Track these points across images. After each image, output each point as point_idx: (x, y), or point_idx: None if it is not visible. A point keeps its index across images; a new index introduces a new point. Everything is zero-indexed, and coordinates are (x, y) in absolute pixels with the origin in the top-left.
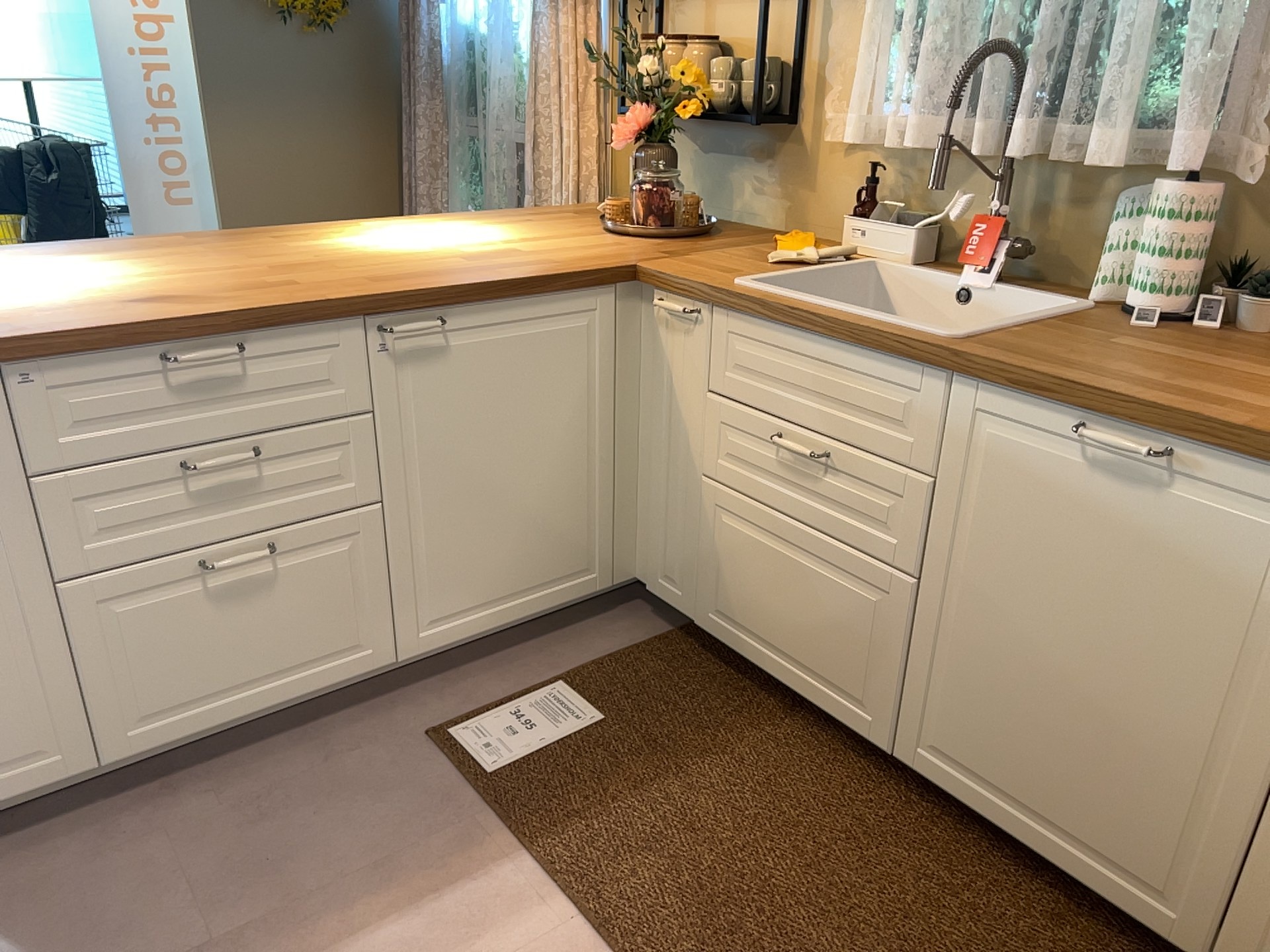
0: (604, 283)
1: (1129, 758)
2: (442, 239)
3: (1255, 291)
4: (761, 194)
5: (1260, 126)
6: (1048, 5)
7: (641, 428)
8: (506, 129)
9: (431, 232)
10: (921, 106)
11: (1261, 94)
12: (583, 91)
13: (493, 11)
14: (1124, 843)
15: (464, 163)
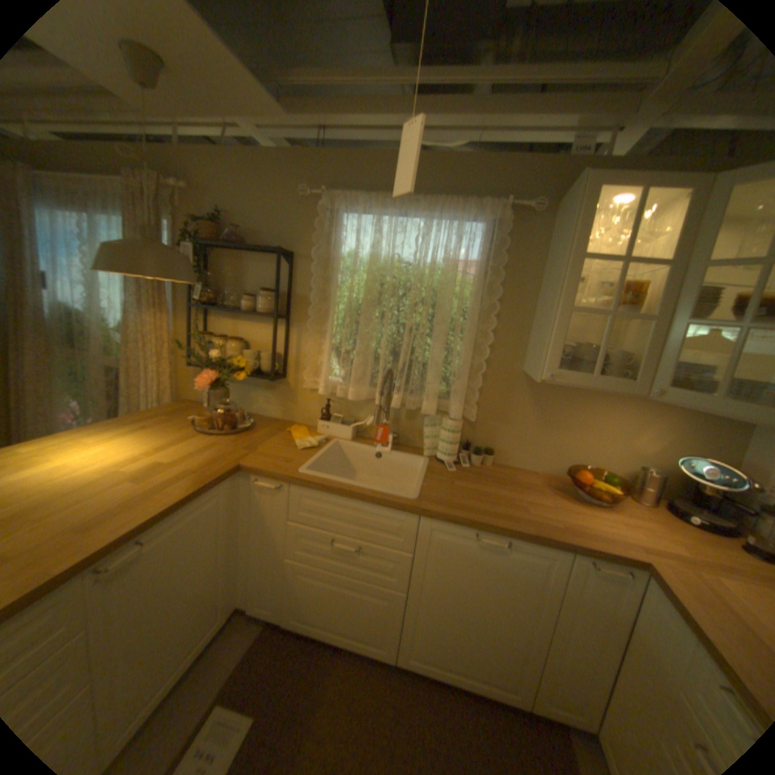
0: (225, 479)
1: (500, 648)
2: (97, 460)
3: (471, 449)
4: (269, 403)
5: (471, 401)
6: (404, 357)
7: (240, 537)
8: (99, 360)
9: (83, 453)
10: (353, 383)
11: (469, 390)
12: (160, 350)
13: (85, 299)
14: (500, 678)
15: (61, 373)
